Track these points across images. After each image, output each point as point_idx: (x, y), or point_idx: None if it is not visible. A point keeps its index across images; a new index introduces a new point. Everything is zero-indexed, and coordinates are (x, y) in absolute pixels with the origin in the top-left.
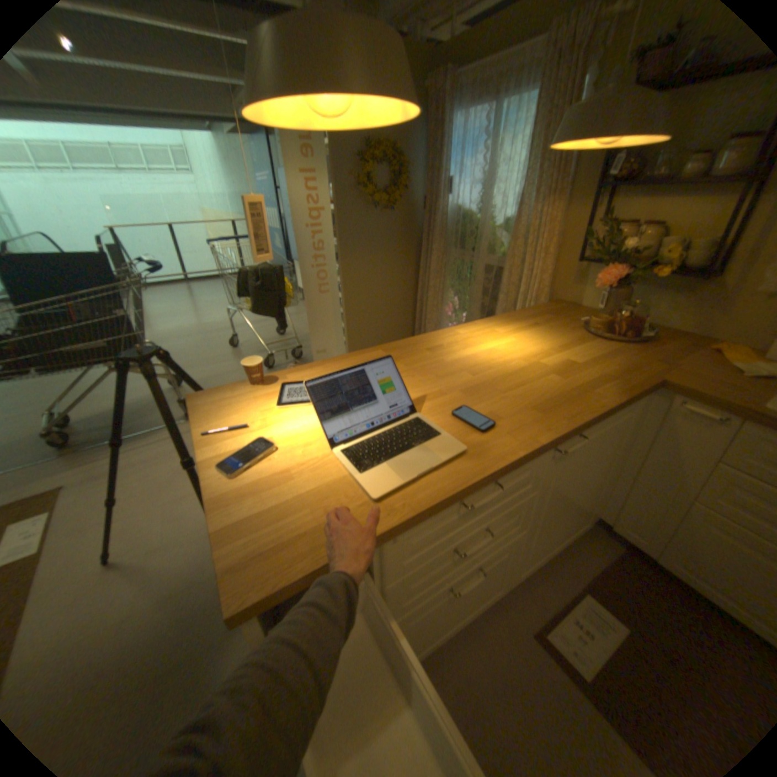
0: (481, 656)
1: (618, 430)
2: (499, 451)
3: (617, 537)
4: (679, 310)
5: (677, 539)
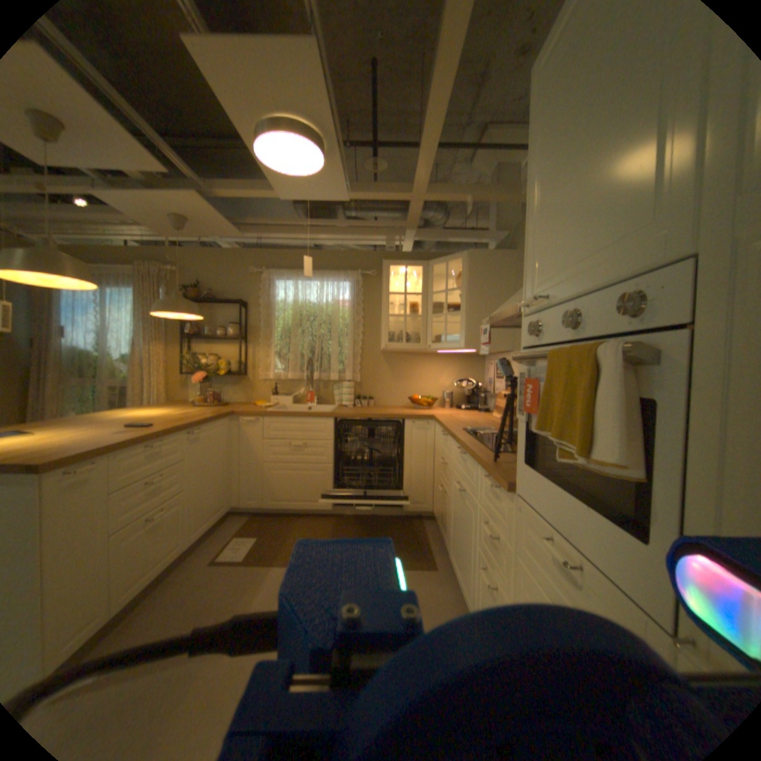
0: (174, 590)
1: (218, 435)
2: (158, 429)
3: (242, 516)
4: (236, 394)
5: (263, 488)
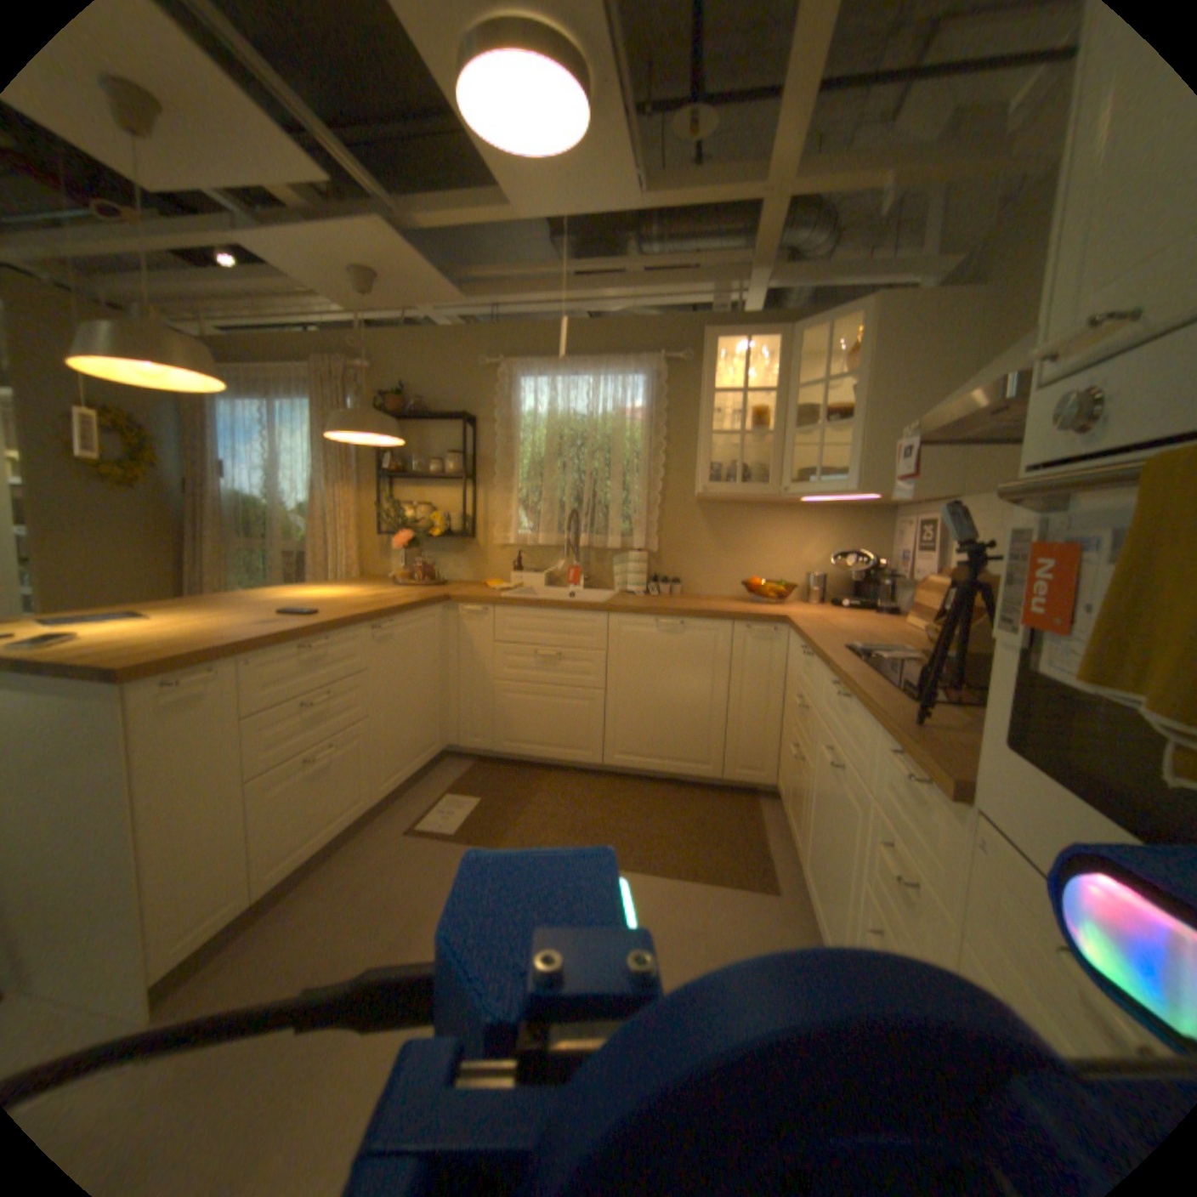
0: (350, 867)
1: (423, 632)
2: (323, 618)
3: (465, 759)
4: (459, 567)
5: (494, 720)
